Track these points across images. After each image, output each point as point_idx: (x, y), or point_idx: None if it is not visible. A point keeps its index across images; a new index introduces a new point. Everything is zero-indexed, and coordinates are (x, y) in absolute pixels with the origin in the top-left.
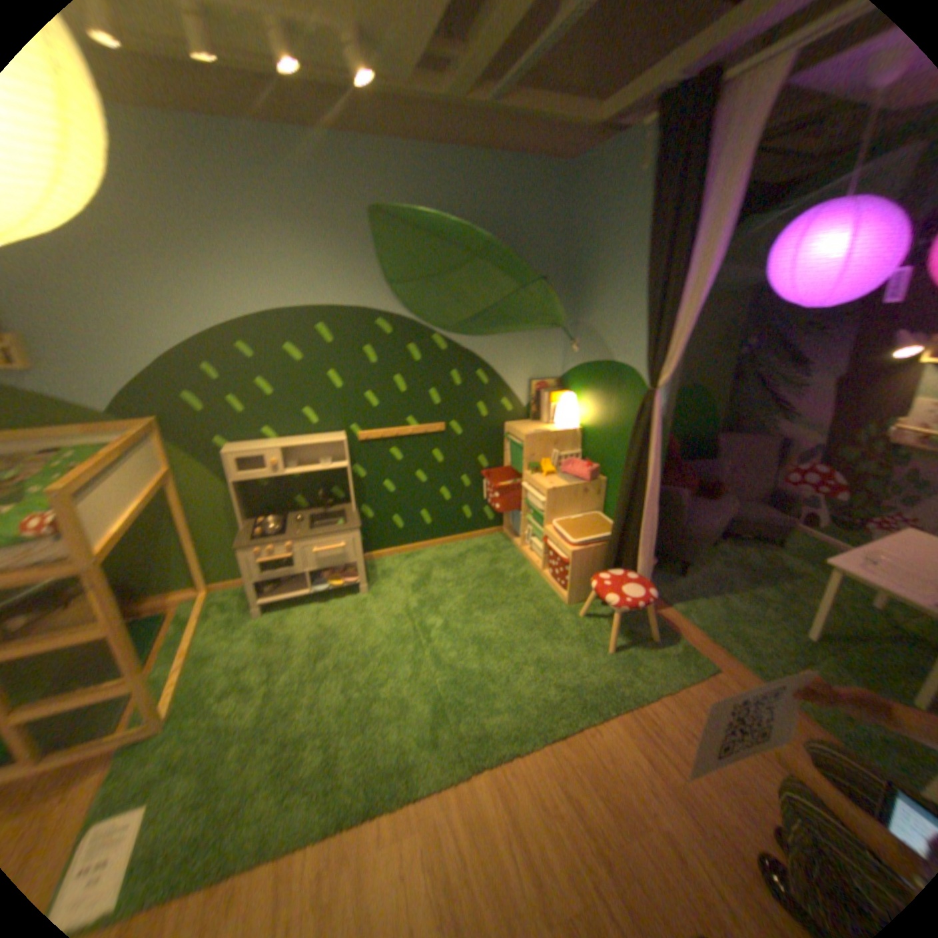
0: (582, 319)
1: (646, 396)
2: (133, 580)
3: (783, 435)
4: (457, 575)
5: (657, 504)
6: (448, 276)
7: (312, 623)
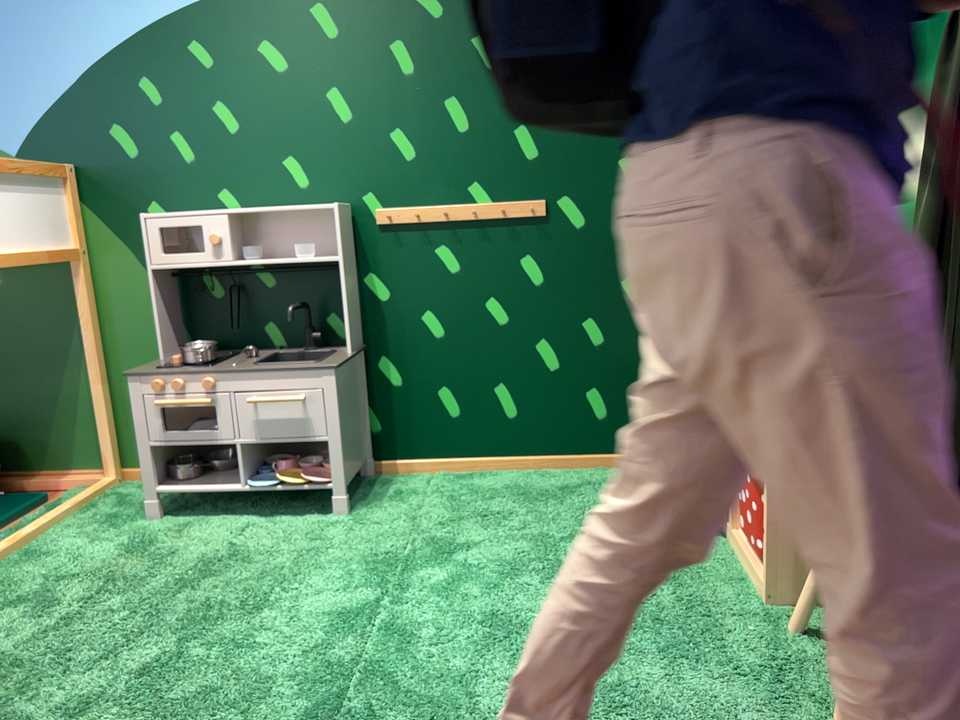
0: None
1: None
2: (29, 431)
3: None
4: (540, 516)
5: None
6: None
7: (229, 539)
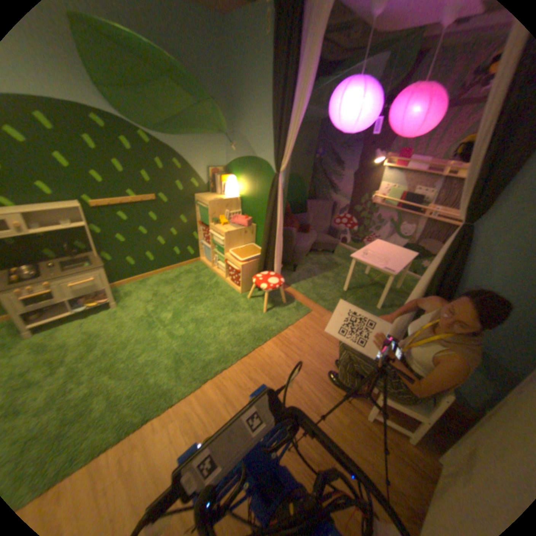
0: (236, 130)
1: (274, 178)
2: None
3: (333, 201)
4: (176, 288)
5: (282, 236)
6: (144, 87)
7: (78, 332)
